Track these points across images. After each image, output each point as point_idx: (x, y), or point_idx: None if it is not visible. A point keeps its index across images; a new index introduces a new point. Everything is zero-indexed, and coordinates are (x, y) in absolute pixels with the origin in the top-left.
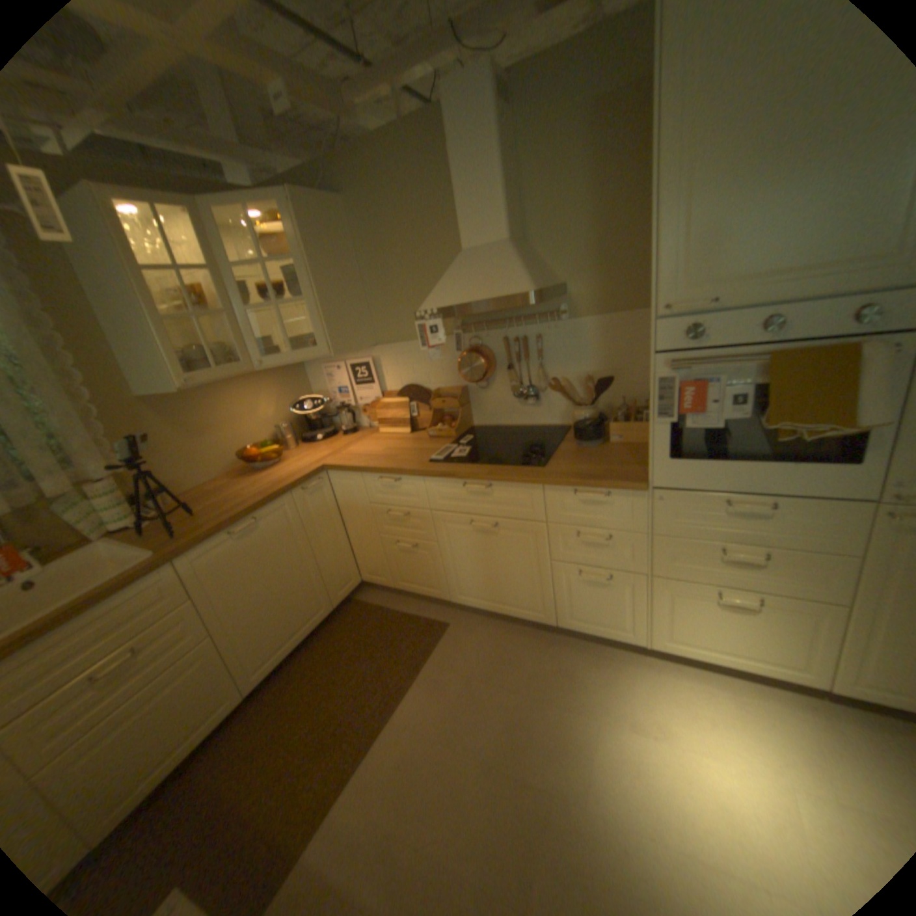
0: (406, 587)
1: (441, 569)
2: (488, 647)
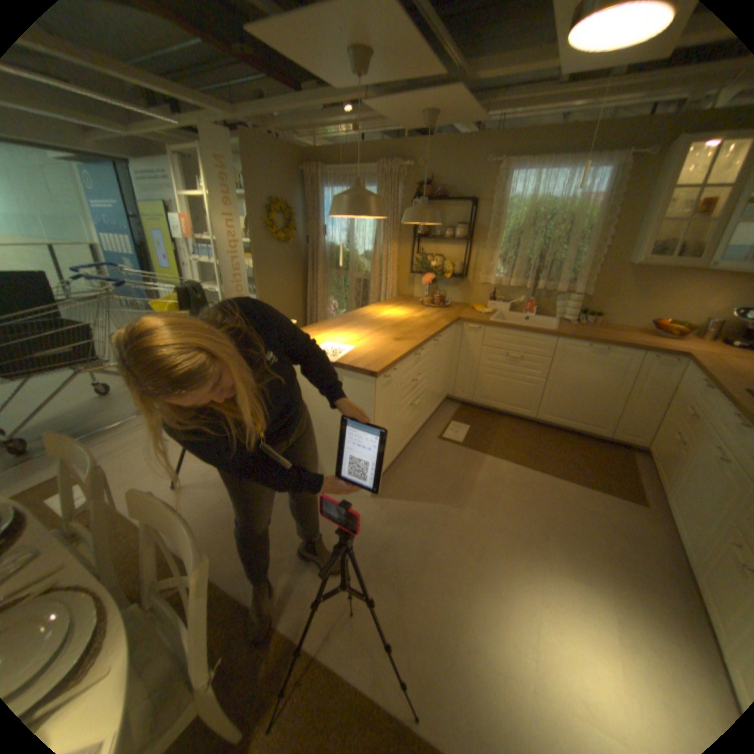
0: (660, 470)
1: (681, 472)
2: (641, 532)
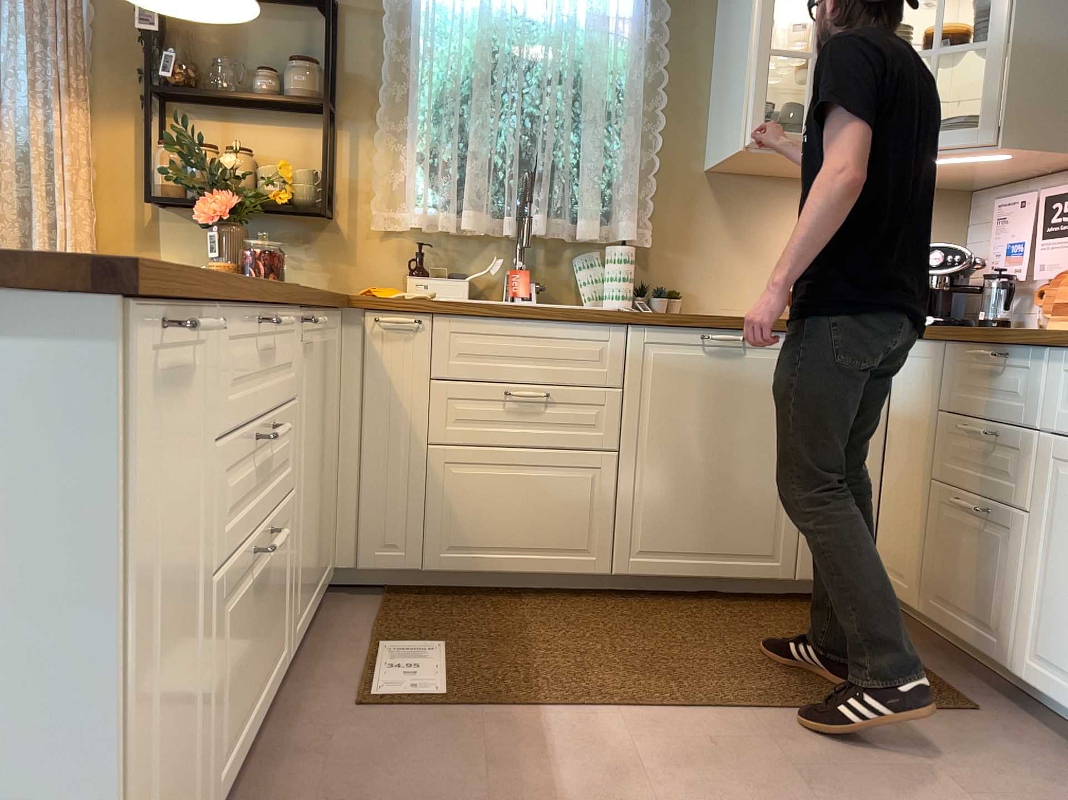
0: (939, 613)
1: (1017, 582)
2: (1029, 778)
